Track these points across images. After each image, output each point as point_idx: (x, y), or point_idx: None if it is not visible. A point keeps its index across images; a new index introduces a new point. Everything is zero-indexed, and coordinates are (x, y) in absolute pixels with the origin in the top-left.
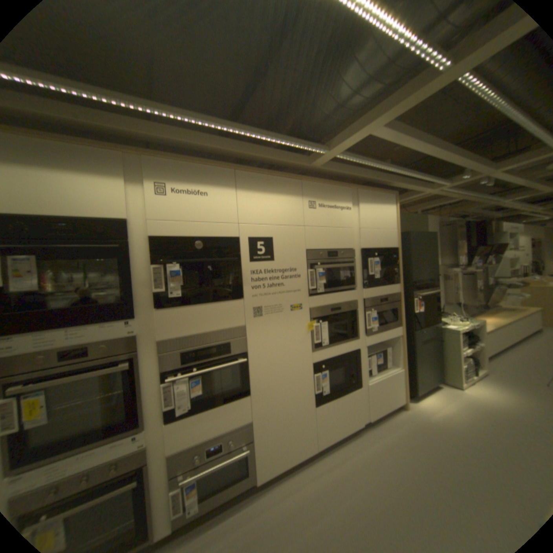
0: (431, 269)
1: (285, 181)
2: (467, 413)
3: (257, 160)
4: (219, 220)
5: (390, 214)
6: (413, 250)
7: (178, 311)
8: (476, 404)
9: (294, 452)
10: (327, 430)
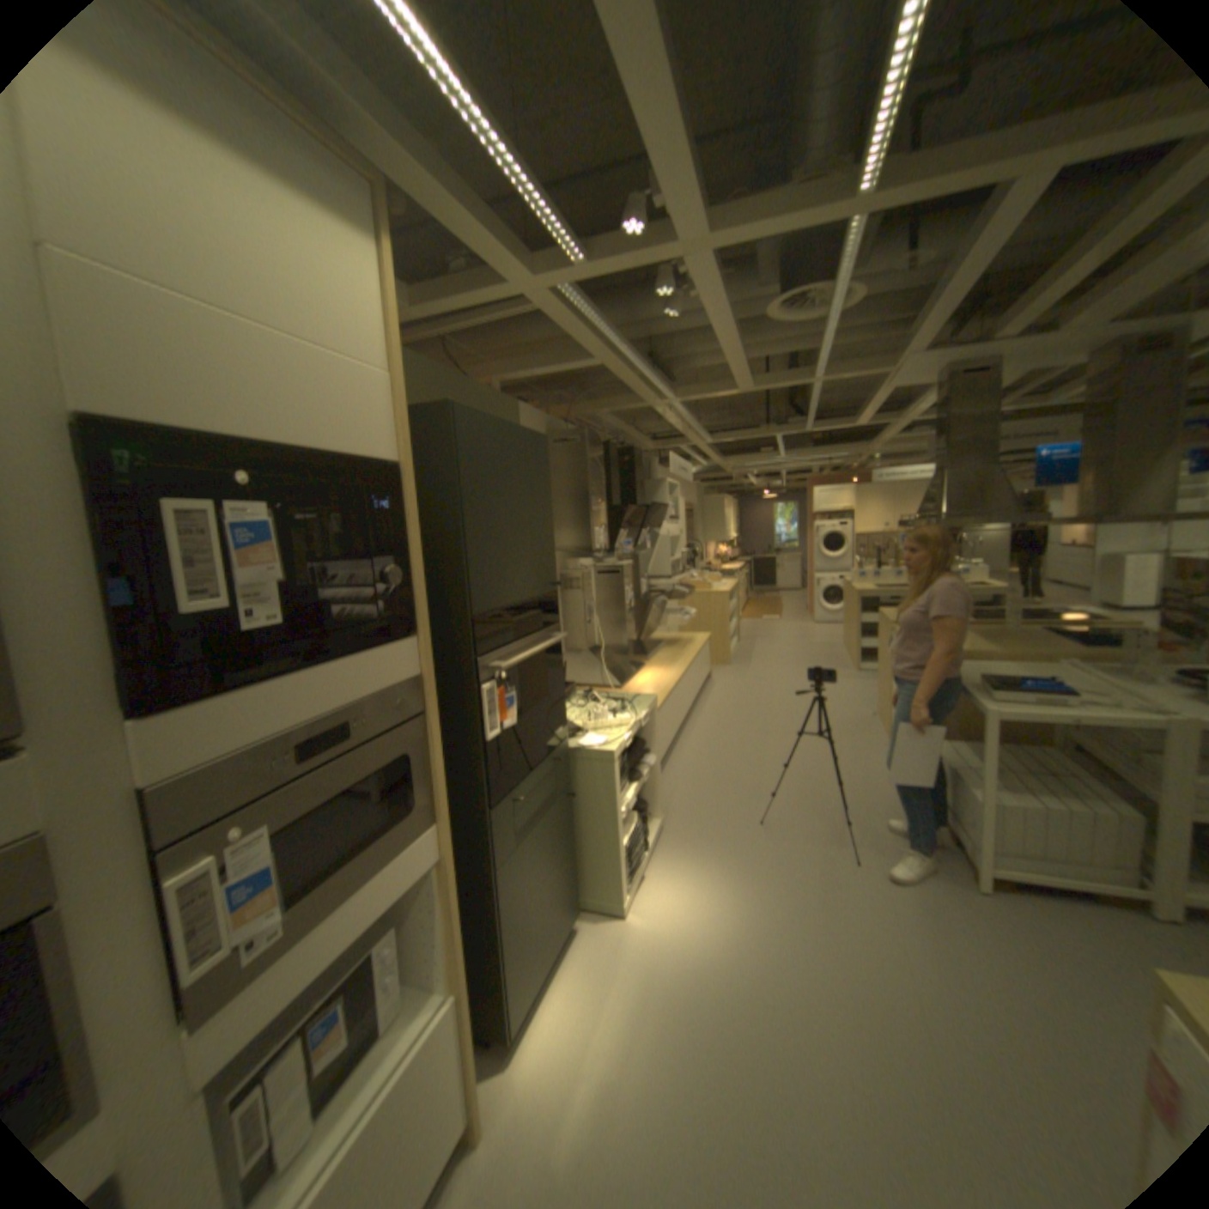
0: (534, 564)
1: None
2: (646, 1034)
3: None
4: None
5: (347, 274)
6: (470, 485)
7: None
8: (659, 970)
9: None
10: None
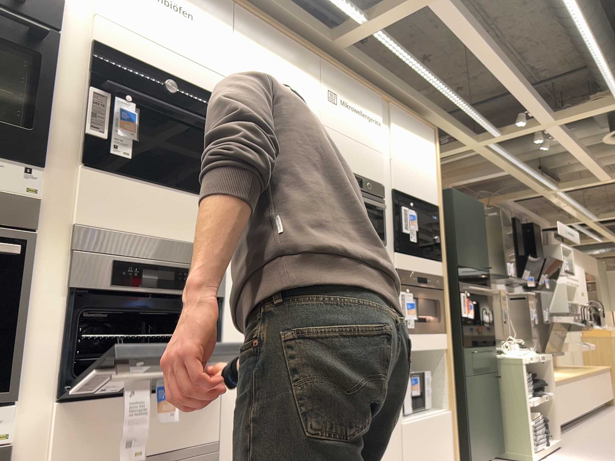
0: (478, 255)
1: (299, 49)
2: None
3: (262, 8)
4: (205, 64)
5: (428, 155)
6: (455, 217)
7: (122, 182)
8: None
9: None
10: None
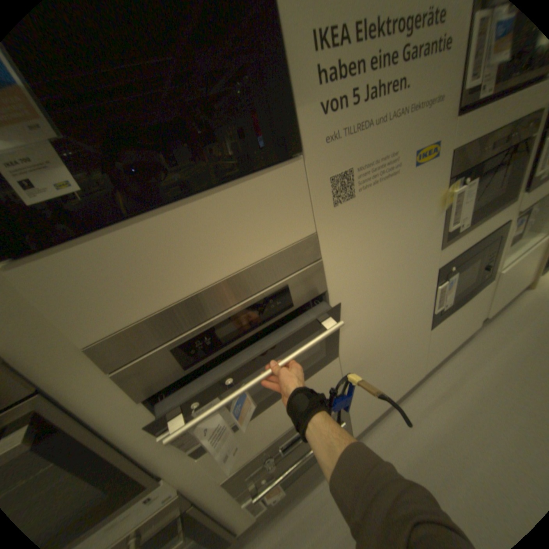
0: None
1: None
2: None
3: None
4: None
5: None
6: None
7: (99, 244)
8: None
9: (398, 389)
10: (439, 349)
